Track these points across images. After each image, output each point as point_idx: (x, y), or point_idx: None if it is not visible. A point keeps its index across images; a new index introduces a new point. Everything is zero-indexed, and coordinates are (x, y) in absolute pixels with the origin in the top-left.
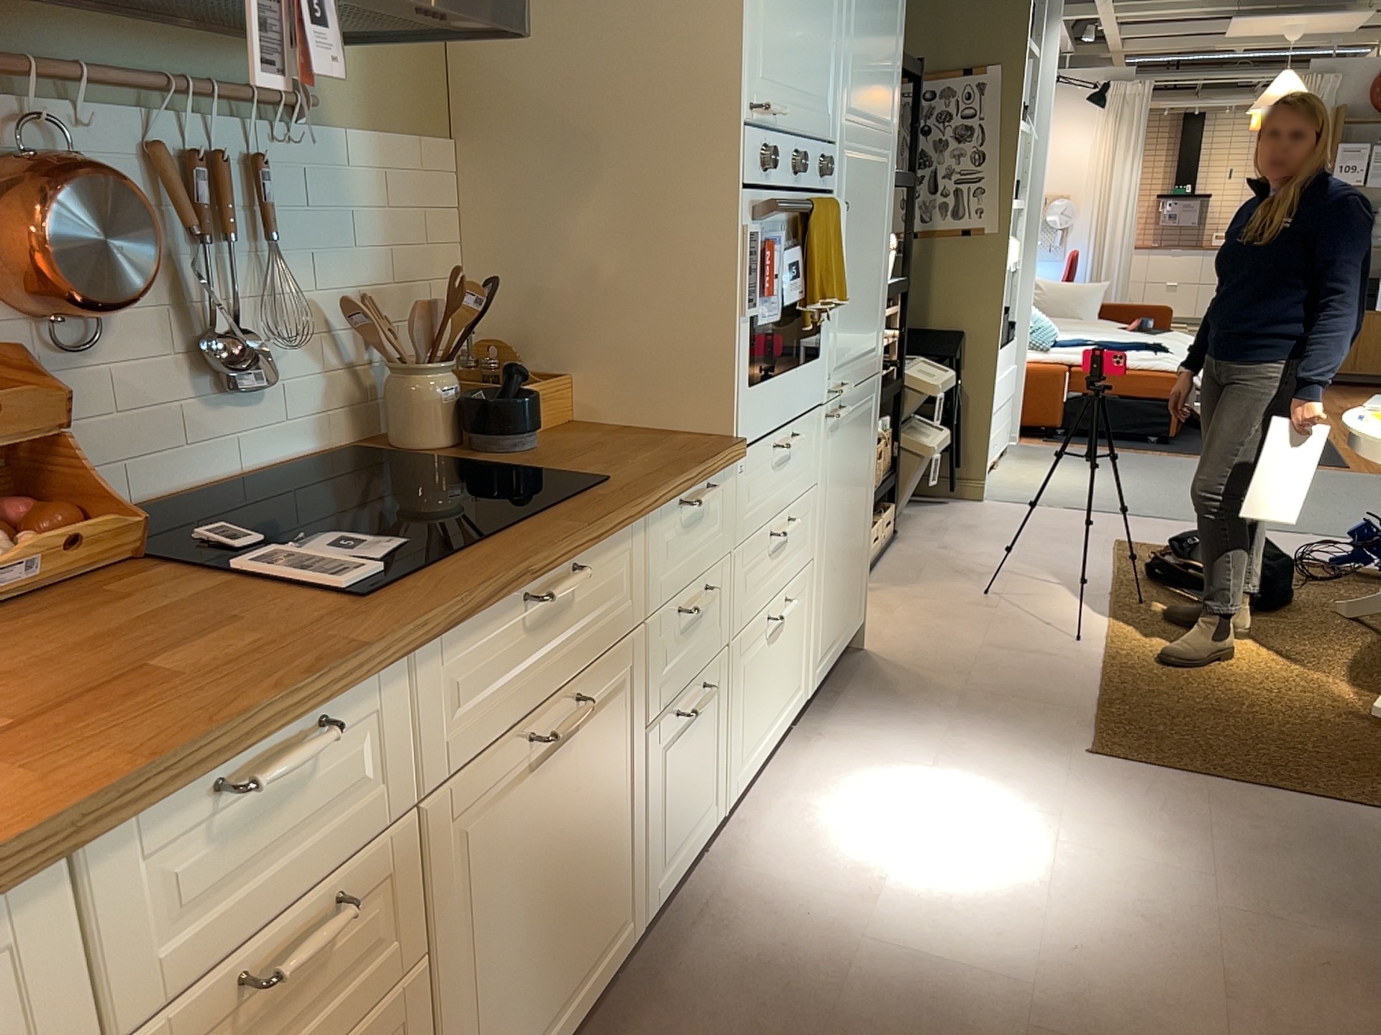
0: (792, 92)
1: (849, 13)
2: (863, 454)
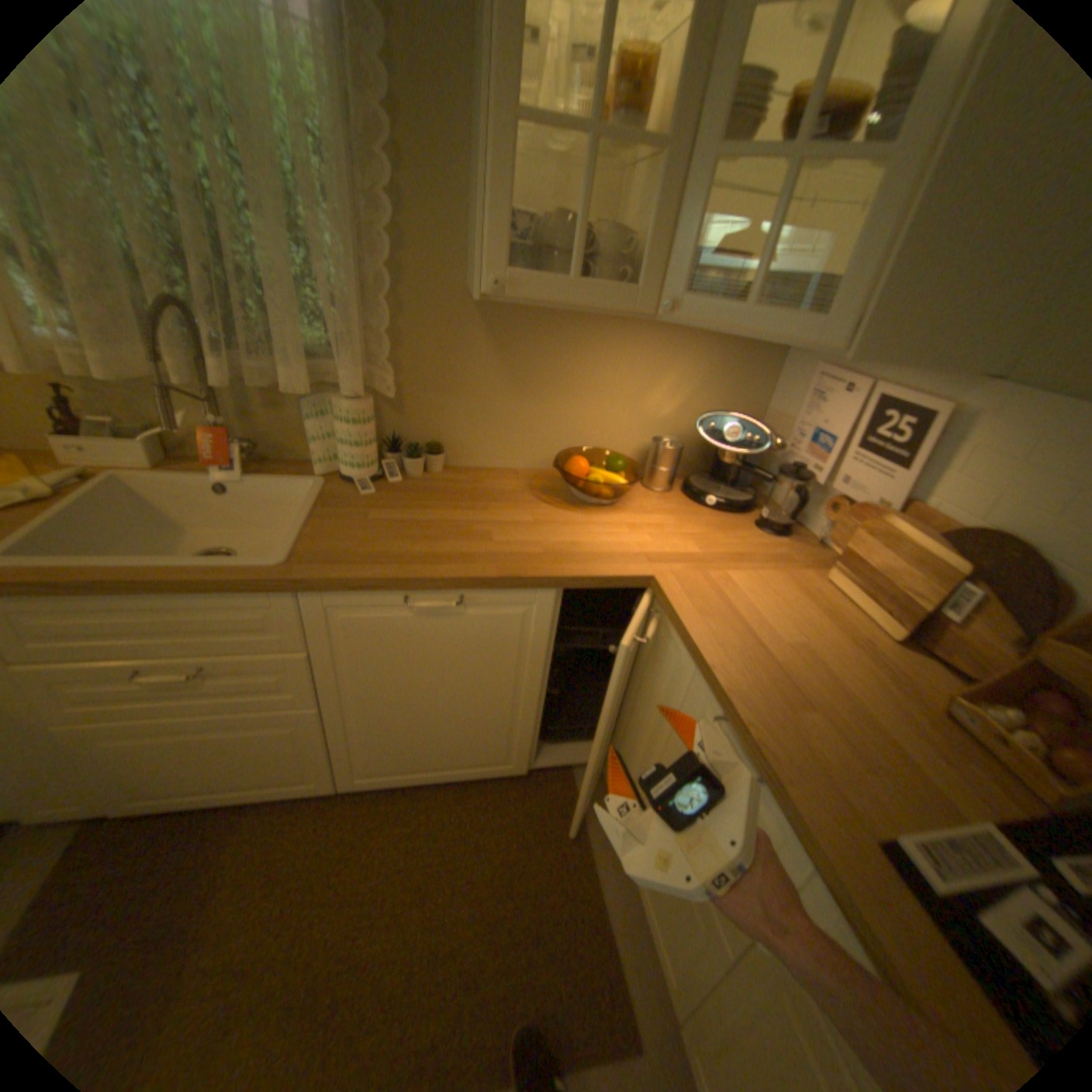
0: None
1: None
2: None
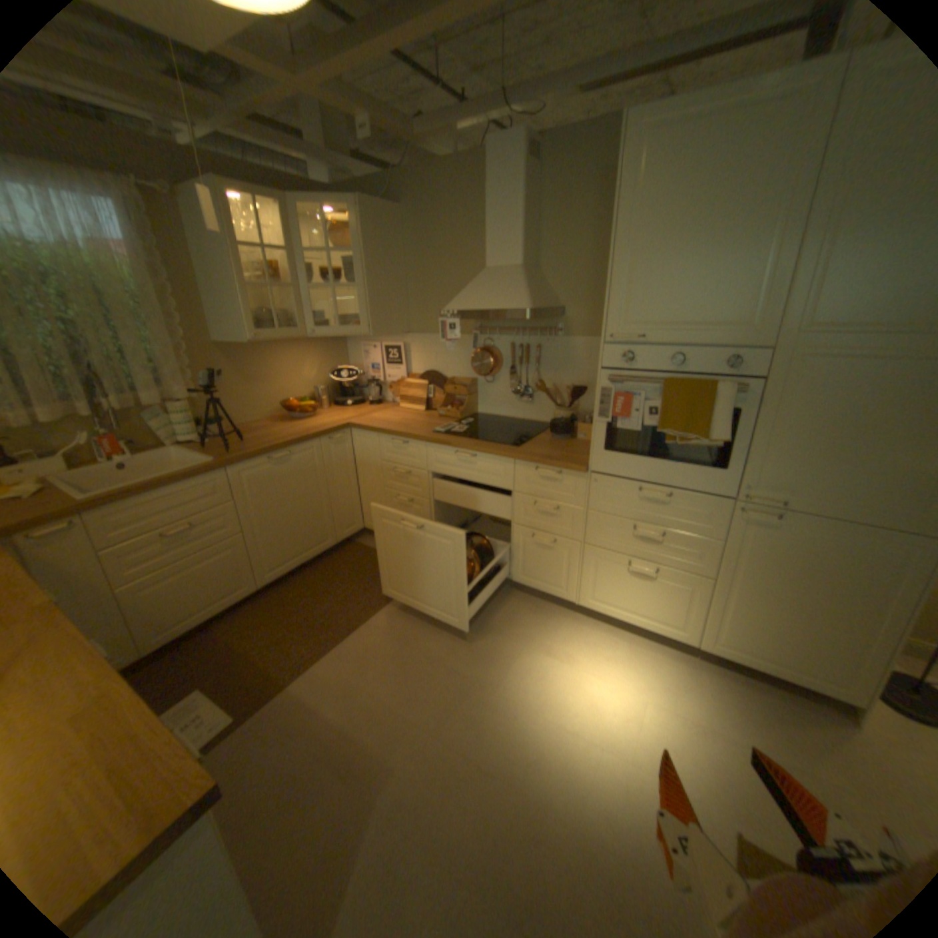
0: (671, 323)
1: (807, 257)
2: (859, 579)
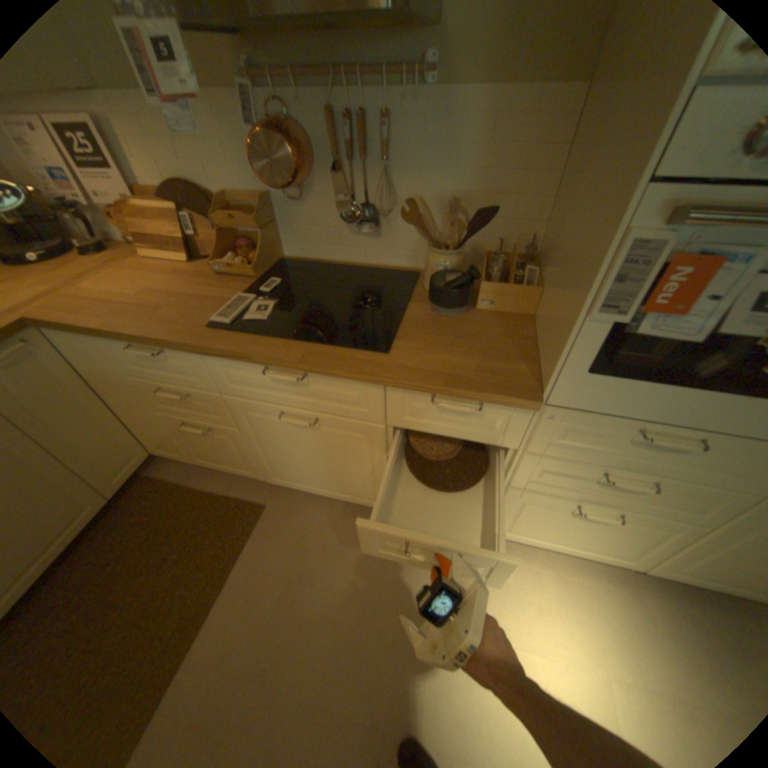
0: None
1: None
2: None
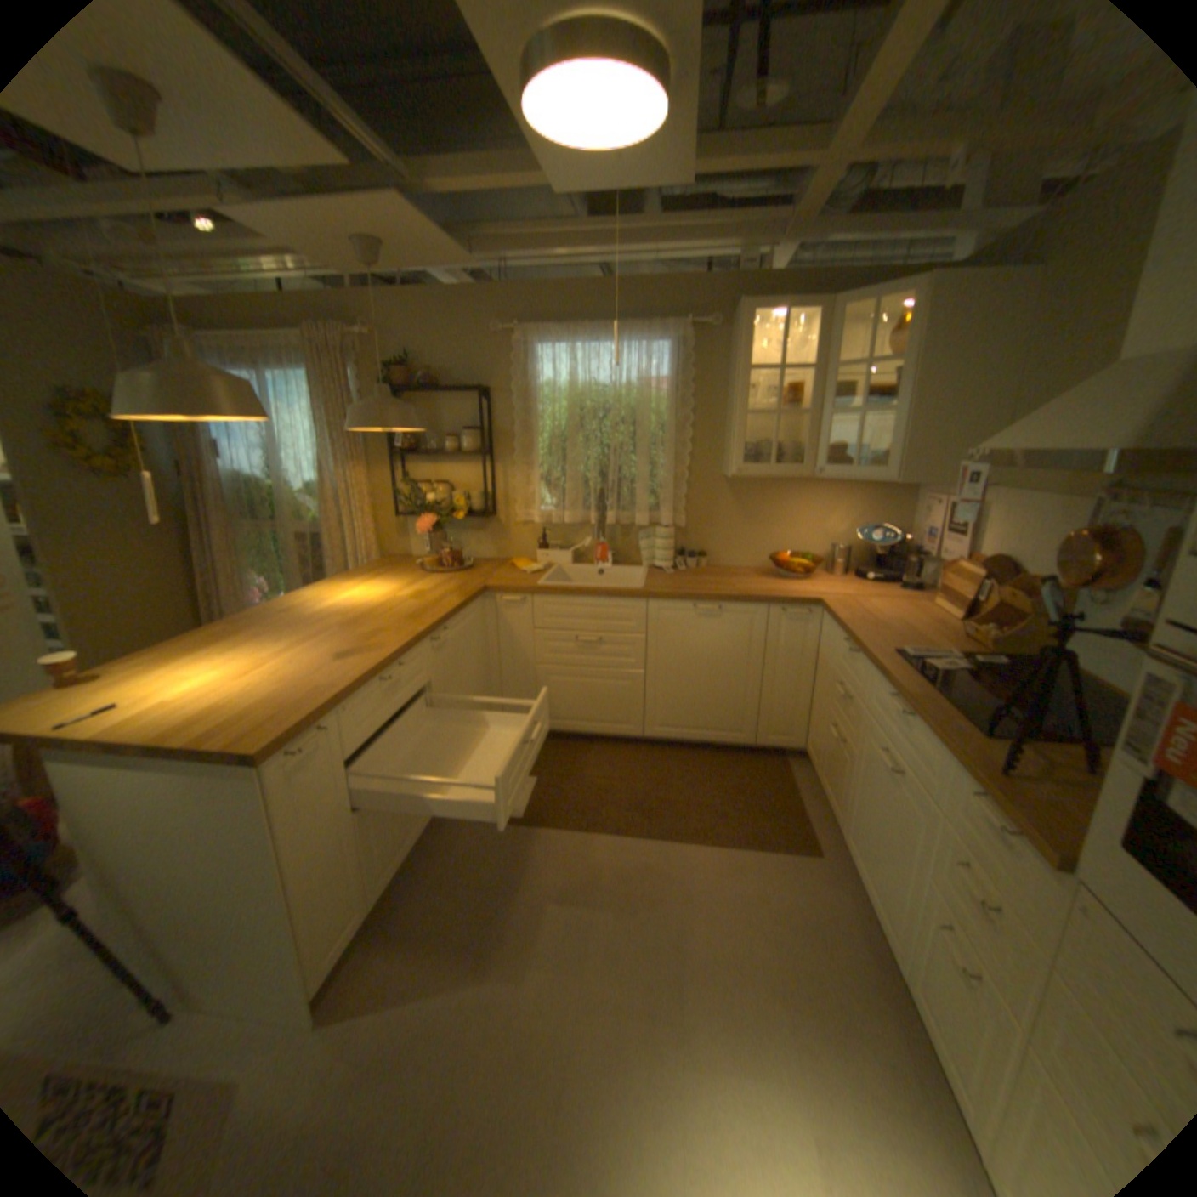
0: None
1: None
2: None
